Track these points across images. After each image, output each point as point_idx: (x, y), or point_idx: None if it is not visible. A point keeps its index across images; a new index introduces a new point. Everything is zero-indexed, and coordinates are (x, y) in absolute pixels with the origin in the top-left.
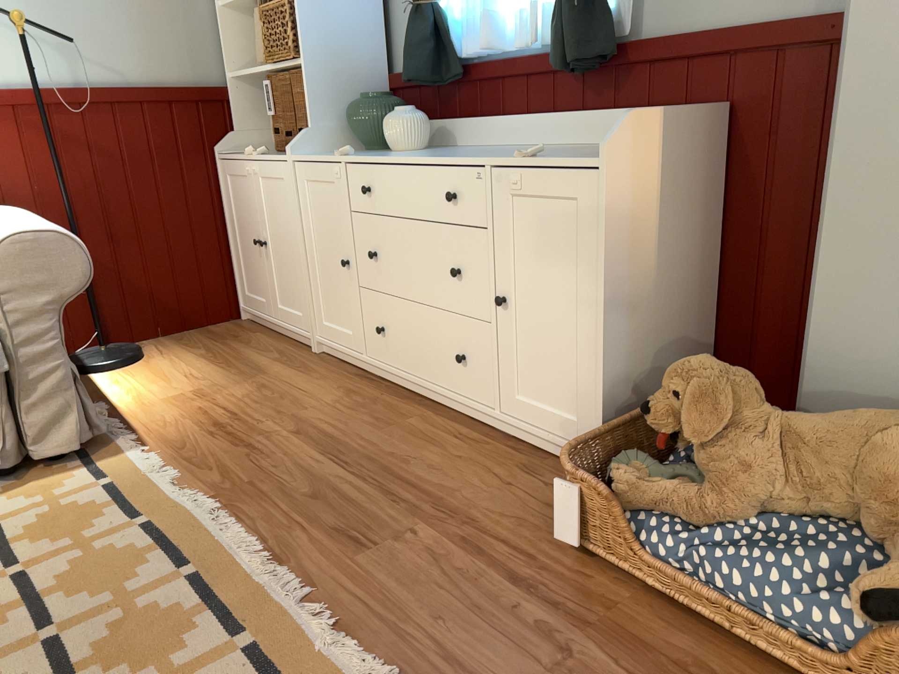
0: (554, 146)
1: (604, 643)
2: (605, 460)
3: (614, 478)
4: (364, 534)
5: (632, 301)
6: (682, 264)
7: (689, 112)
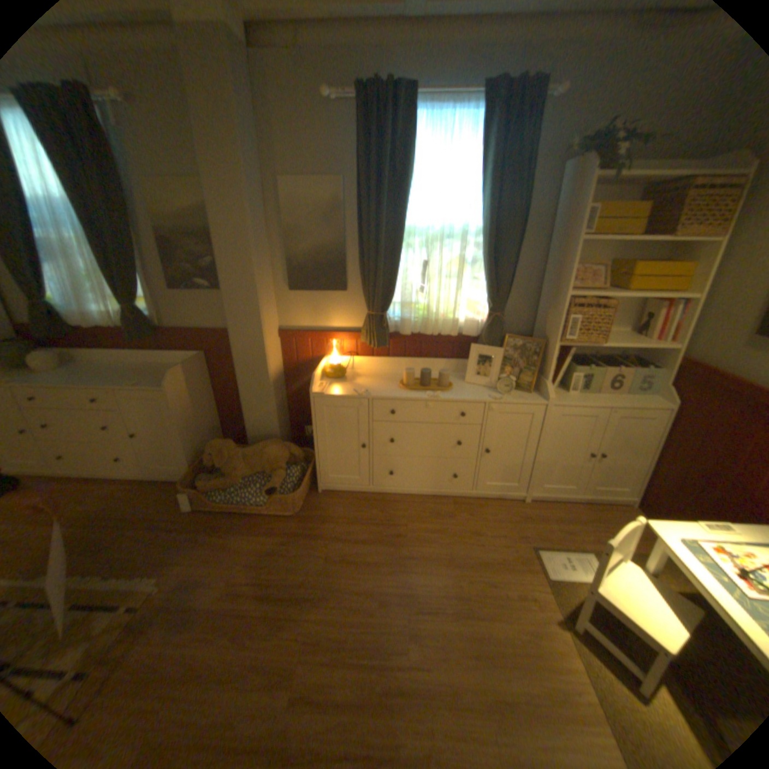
0: (135, 364)
1: (205, 535)
2: (192, 481)
3: (196, 487)
4: (99, 548)
5: (187, 426)
6: (201, 406)
7: (190, 361)
